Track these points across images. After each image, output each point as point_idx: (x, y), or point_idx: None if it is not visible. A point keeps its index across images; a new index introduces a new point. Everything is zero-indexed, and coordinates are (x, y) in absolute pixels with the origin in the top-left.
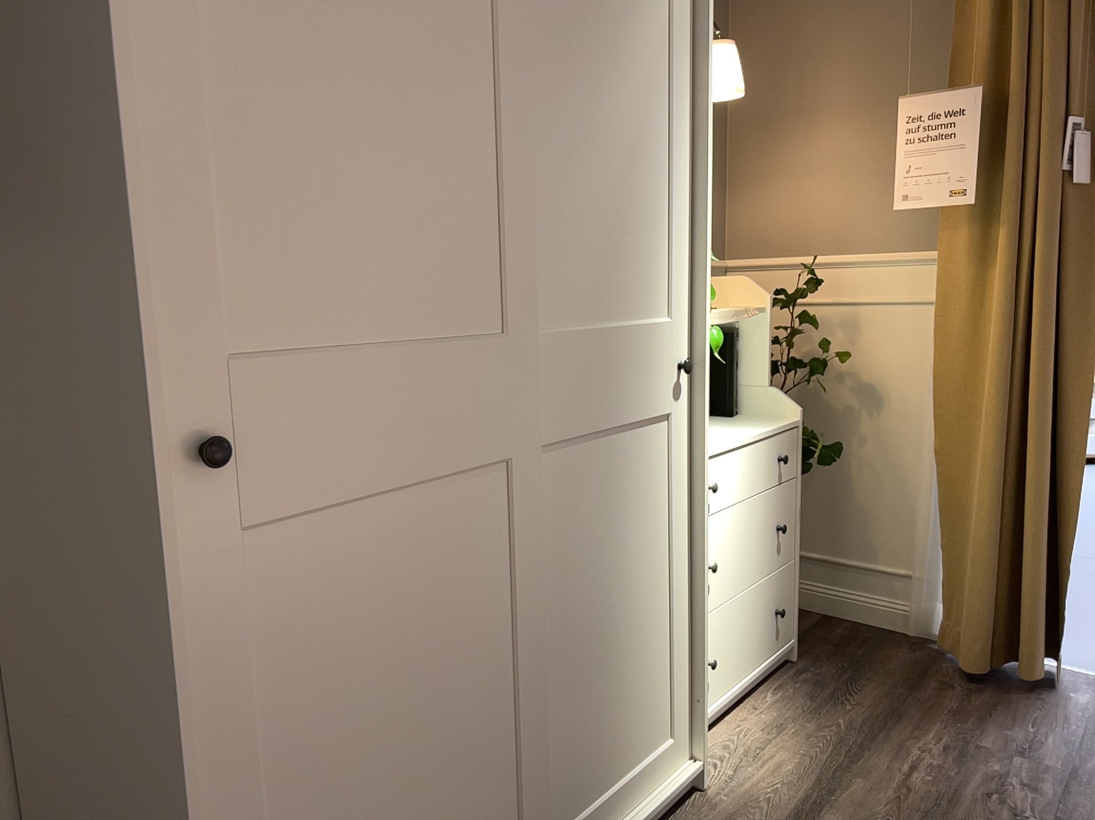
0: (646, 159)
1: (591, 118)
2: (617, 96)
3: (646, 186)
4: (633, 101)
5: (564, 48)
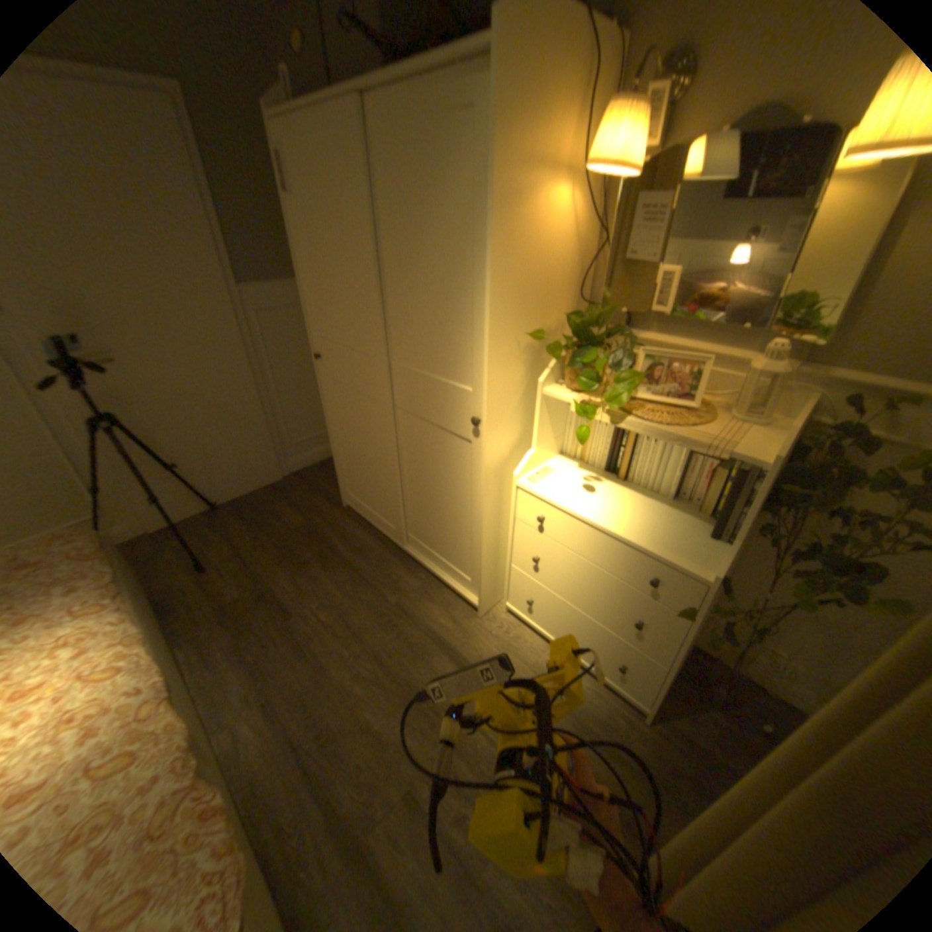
0: (452, 287)
1: (415, 264)
2: (430, 248)
3: (452, 304)
4: (441, 249)
5: (397, 227)
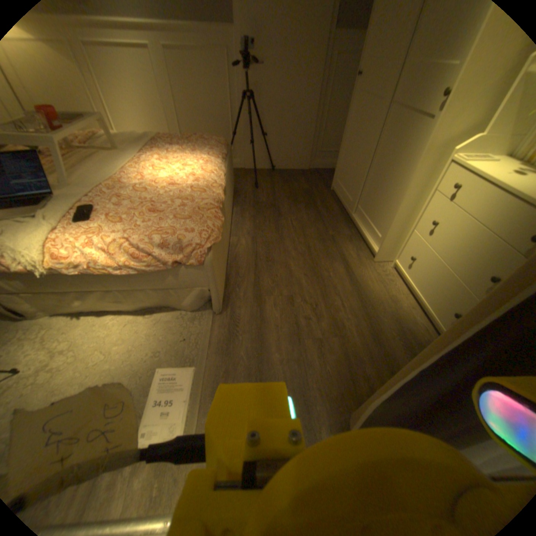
0: None
1: None
2: None
3: None
4: None
5: None
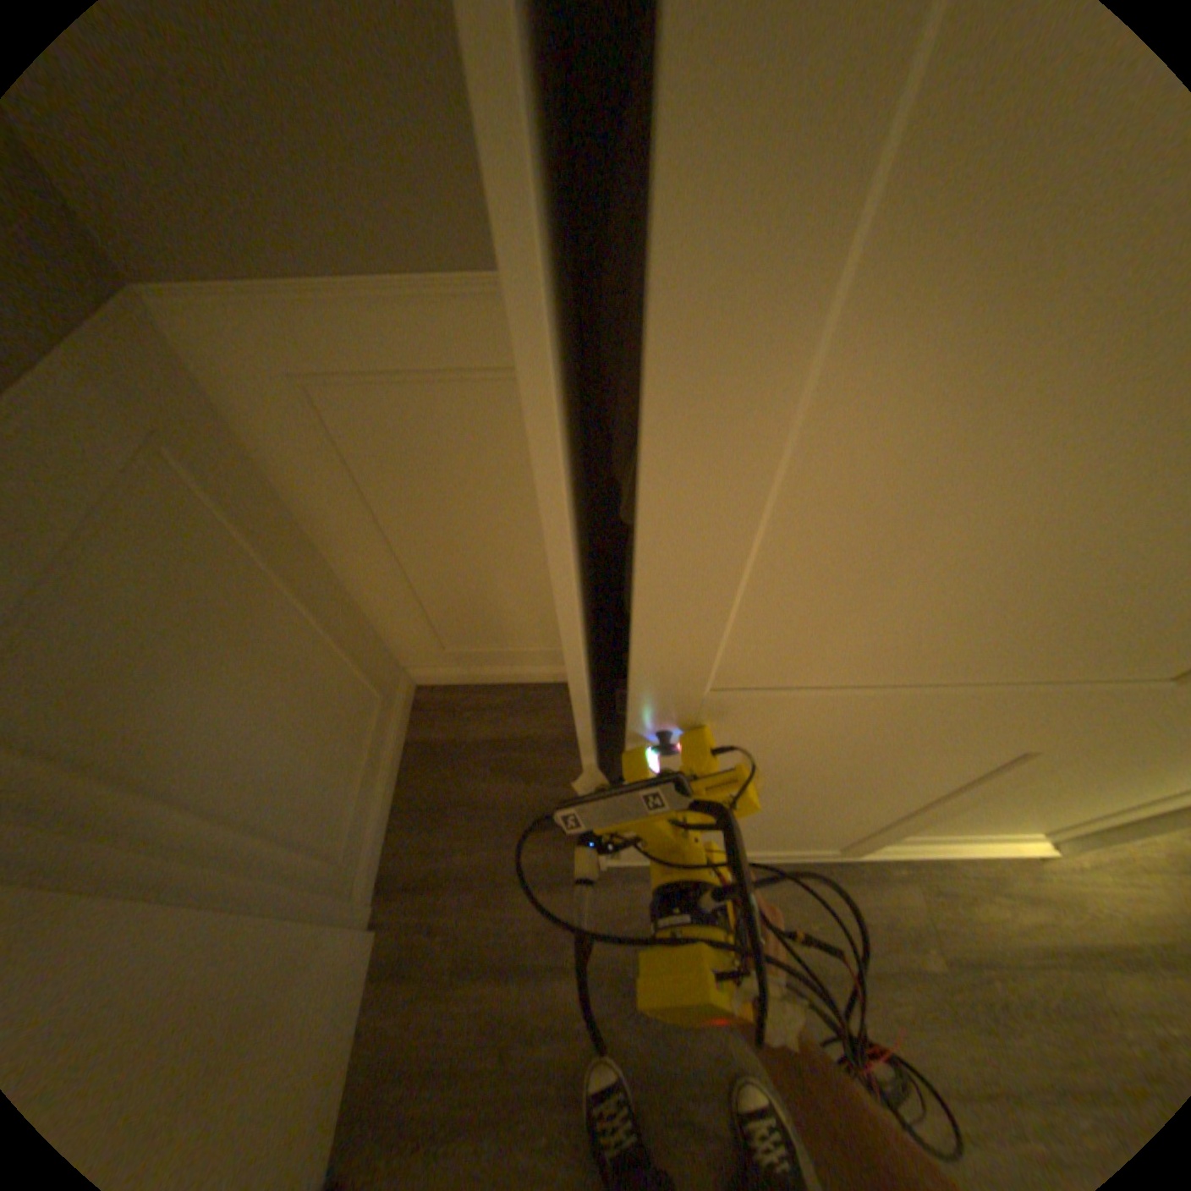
0: None
1: None
2: None
3: None
4: None
5: None
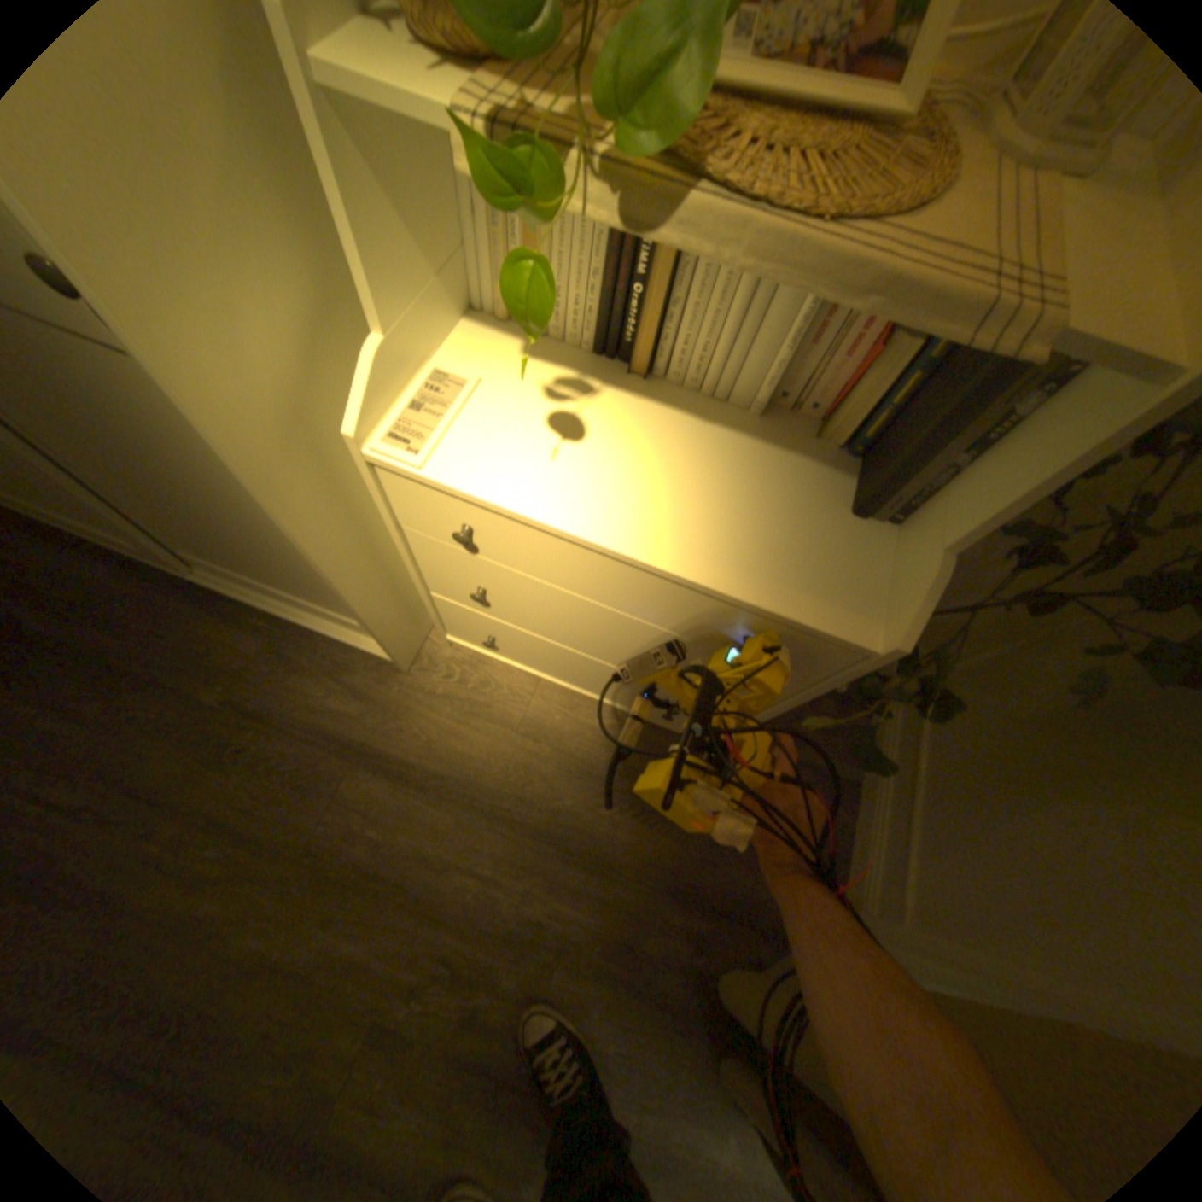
0: None
1: None
2: None
3: None
4: None
5: None
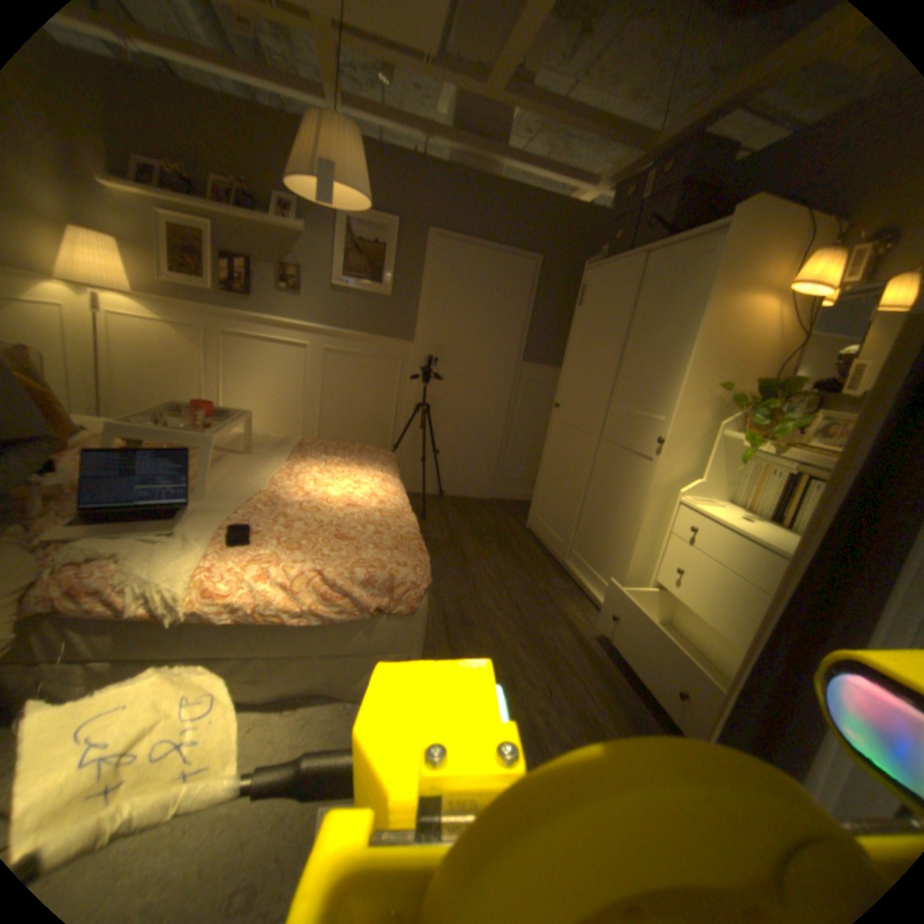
0: (672, 350)
1: (651, 339)
2: (664, 328)
3: (669, 361)
4: (672, 328)
5: (646, 319)
